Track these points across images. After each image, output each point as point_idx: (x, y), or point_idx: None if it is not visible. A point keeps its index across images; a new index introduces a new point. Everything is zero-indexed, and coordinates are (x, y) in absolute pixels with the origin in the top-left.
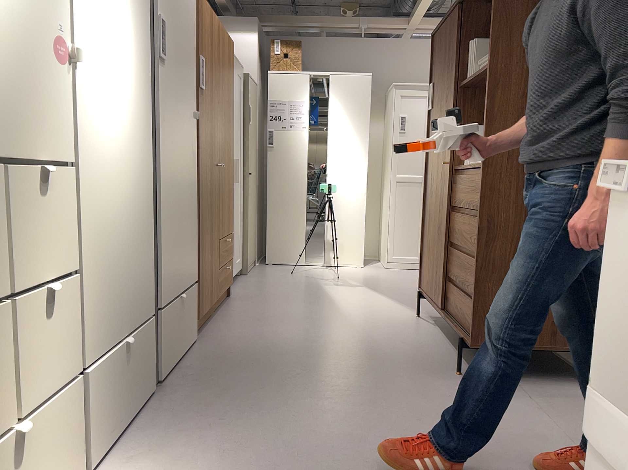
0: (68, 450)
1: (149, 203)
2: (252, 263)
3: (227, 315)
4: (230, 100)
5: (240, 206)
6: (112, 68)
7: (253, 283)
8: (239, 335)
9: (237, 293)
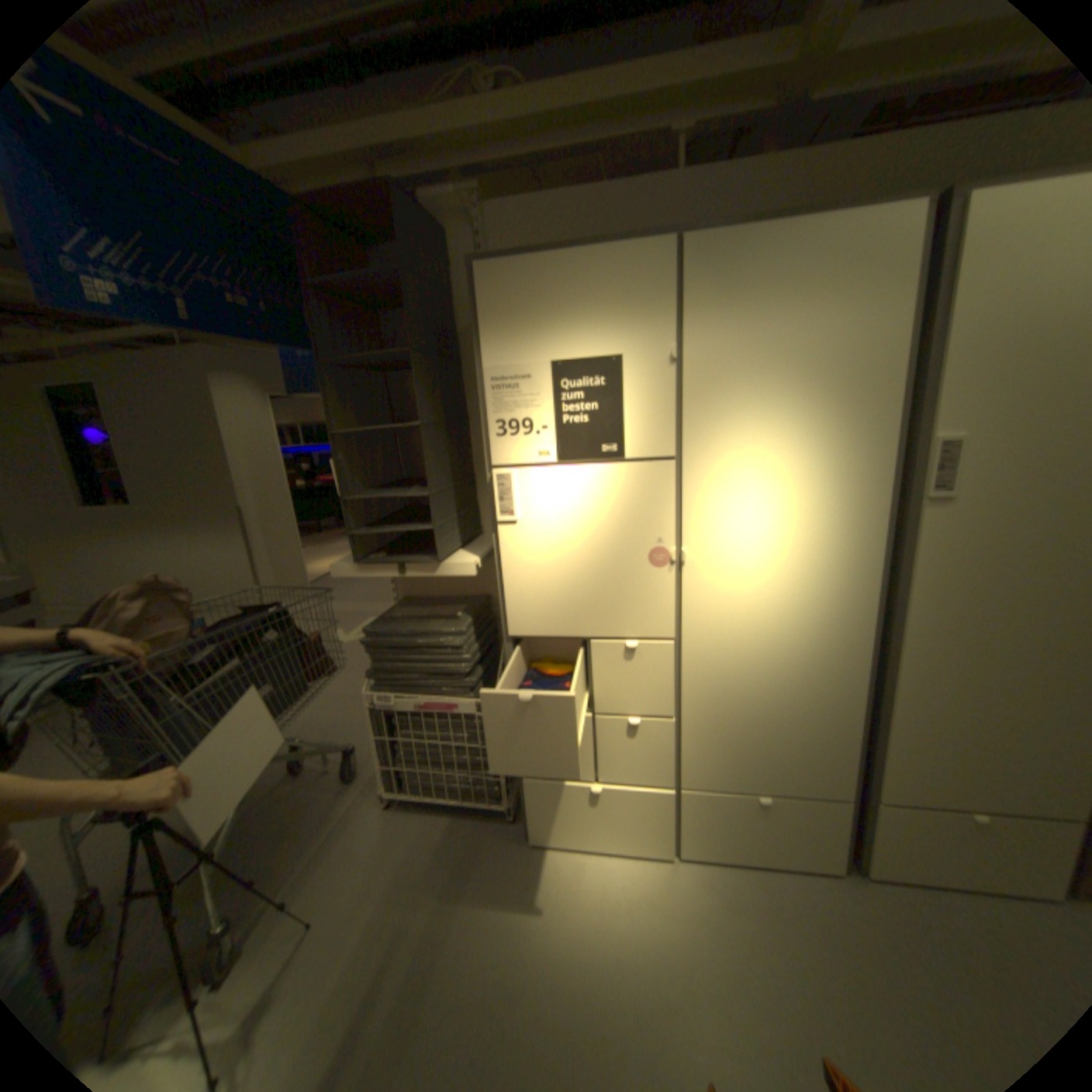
0: (658, 829)
1: (870, 681)
2: None
3: None
4: None
5: None
6: (768, 548)
7: None
8: None
9: None
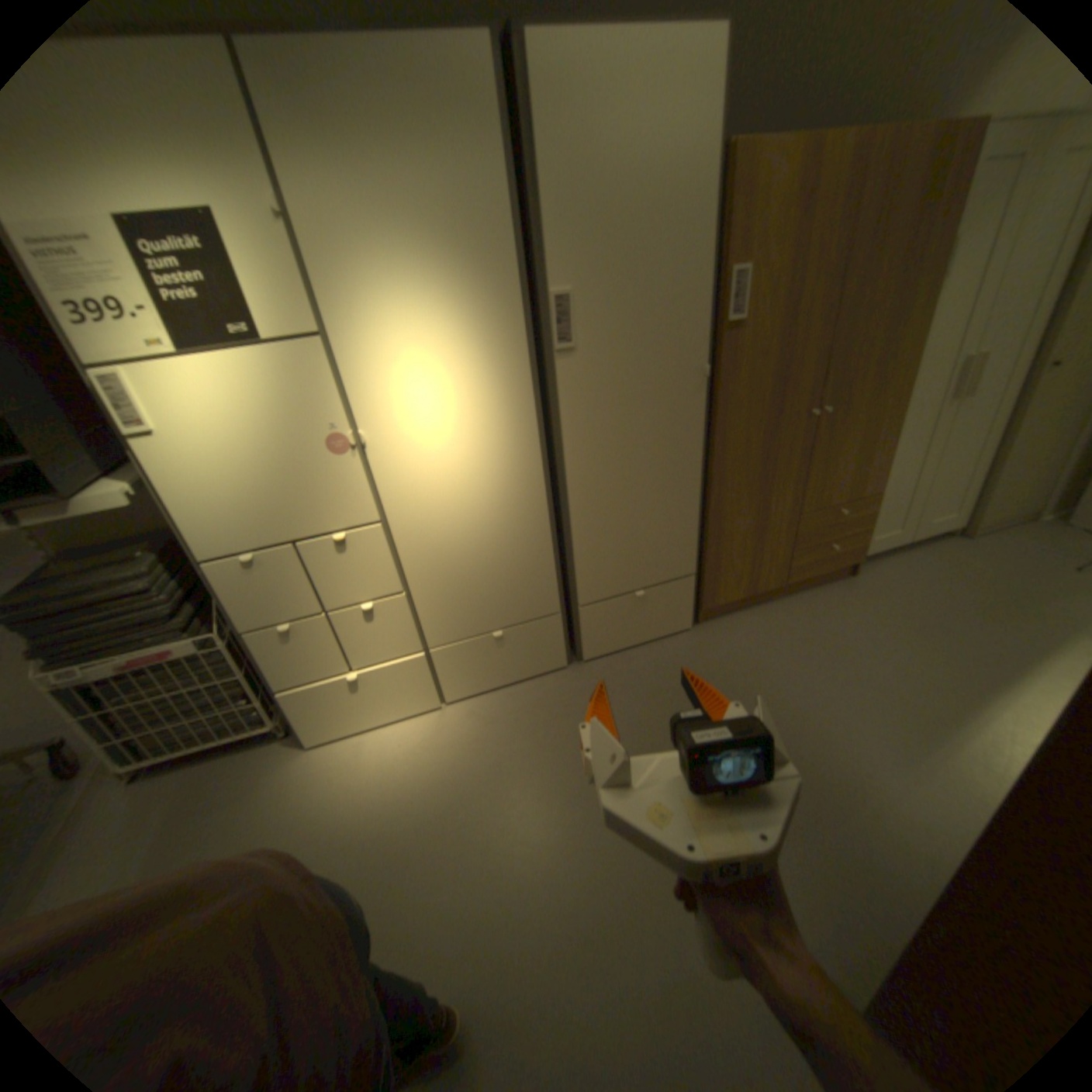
0: (419, 688)
1: (549, 516)
2: (1016, 519)
3: (789, 610)
4: (917, 272)
5: (990, 431)
6: (438, 417)
7: (951, 562)
8: (741, 652)
9: (879, 574)
